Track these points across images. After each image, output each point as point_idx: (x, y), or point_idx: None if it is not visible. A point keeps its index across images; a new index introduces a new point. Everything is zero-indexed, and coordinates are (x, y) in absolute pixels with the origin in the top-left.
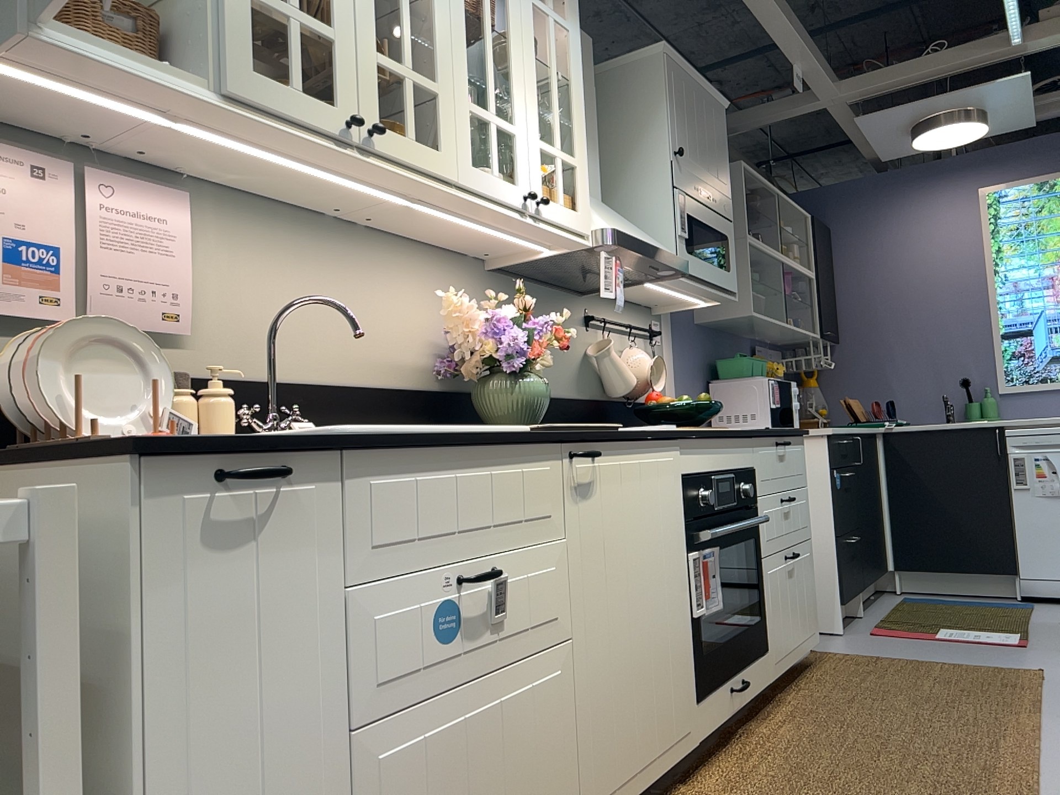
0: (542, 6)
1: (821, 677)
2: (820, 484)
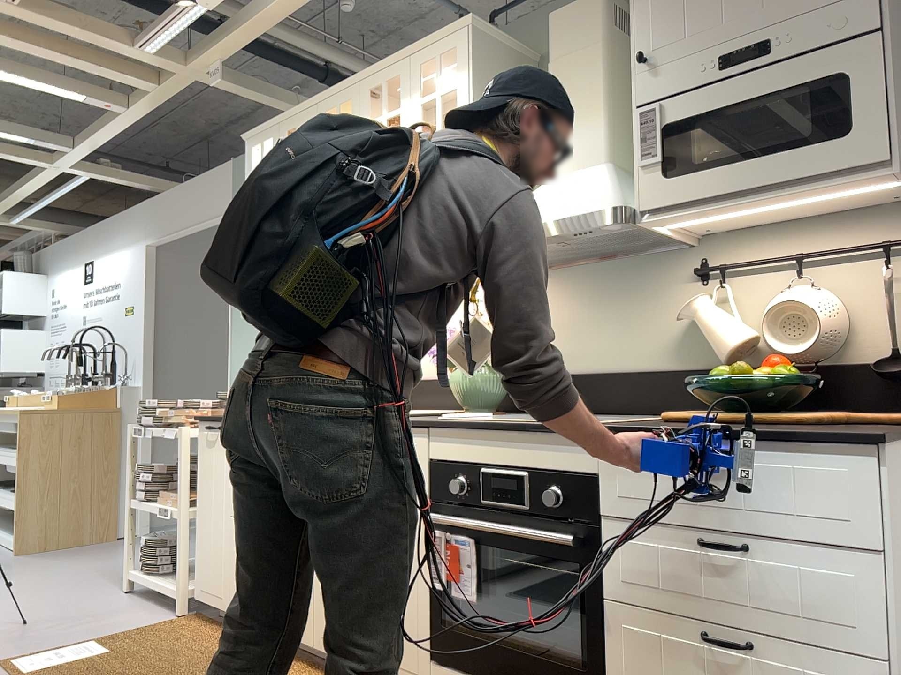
0: (428, 97)
1: None
2: None
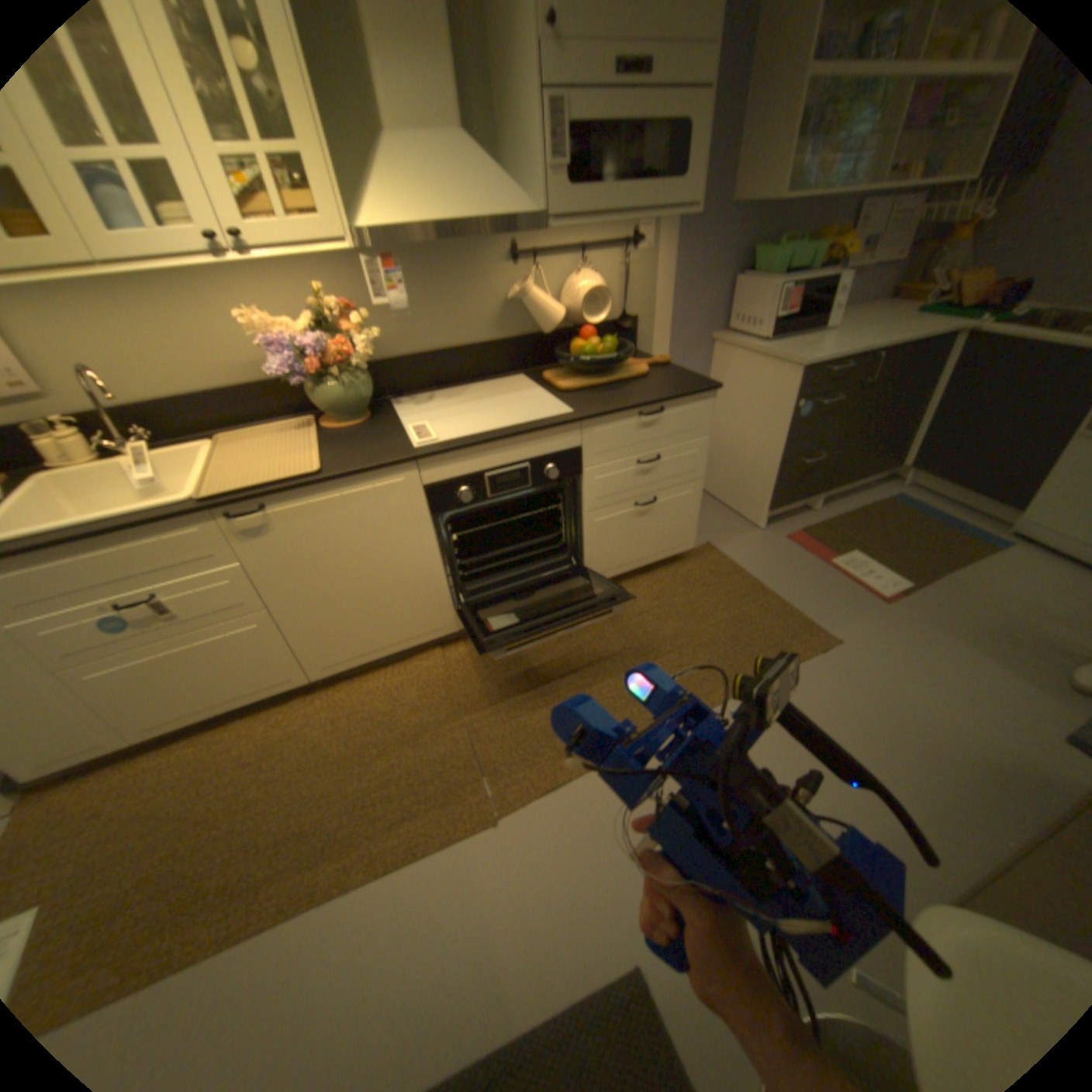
0: None
1: (661, 580)
2: (783, 411)
